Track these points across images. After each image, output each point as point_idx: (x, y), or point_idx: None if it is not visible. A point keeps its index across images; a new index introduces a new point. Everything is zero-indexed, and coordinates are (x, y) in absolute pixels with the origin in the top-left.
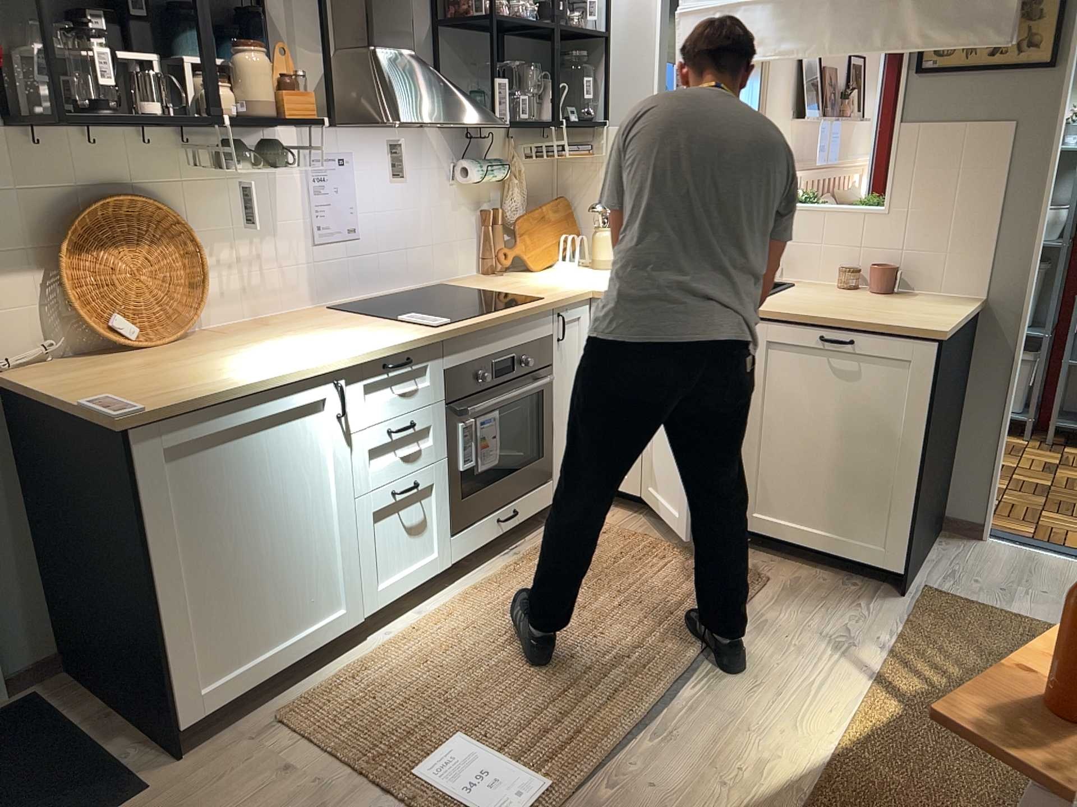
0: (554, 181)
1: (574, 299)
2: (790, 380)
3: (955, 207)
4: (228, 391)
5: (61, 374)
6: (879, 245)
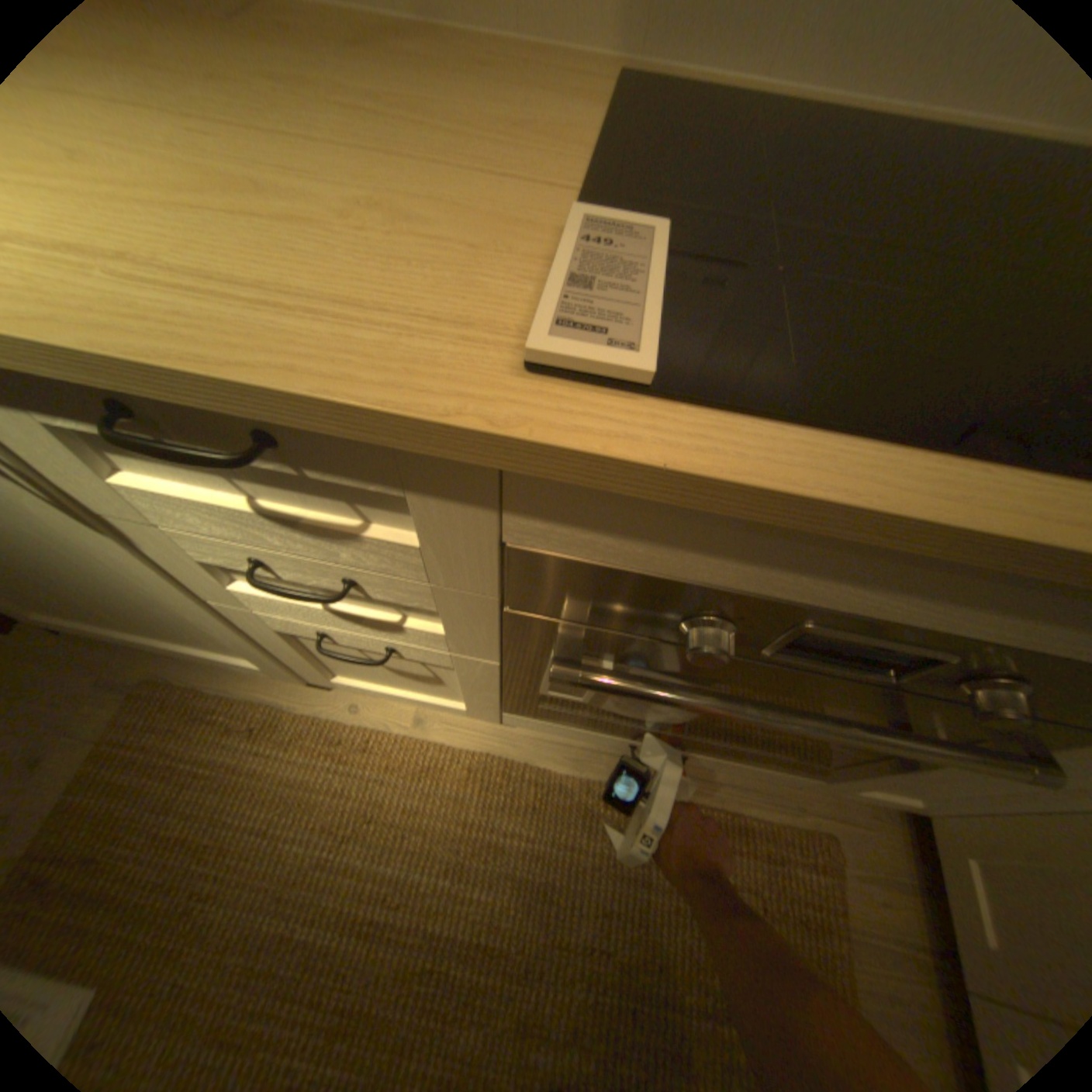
0: None
1: None
2: None
3: None
4: None
5: None
6: None
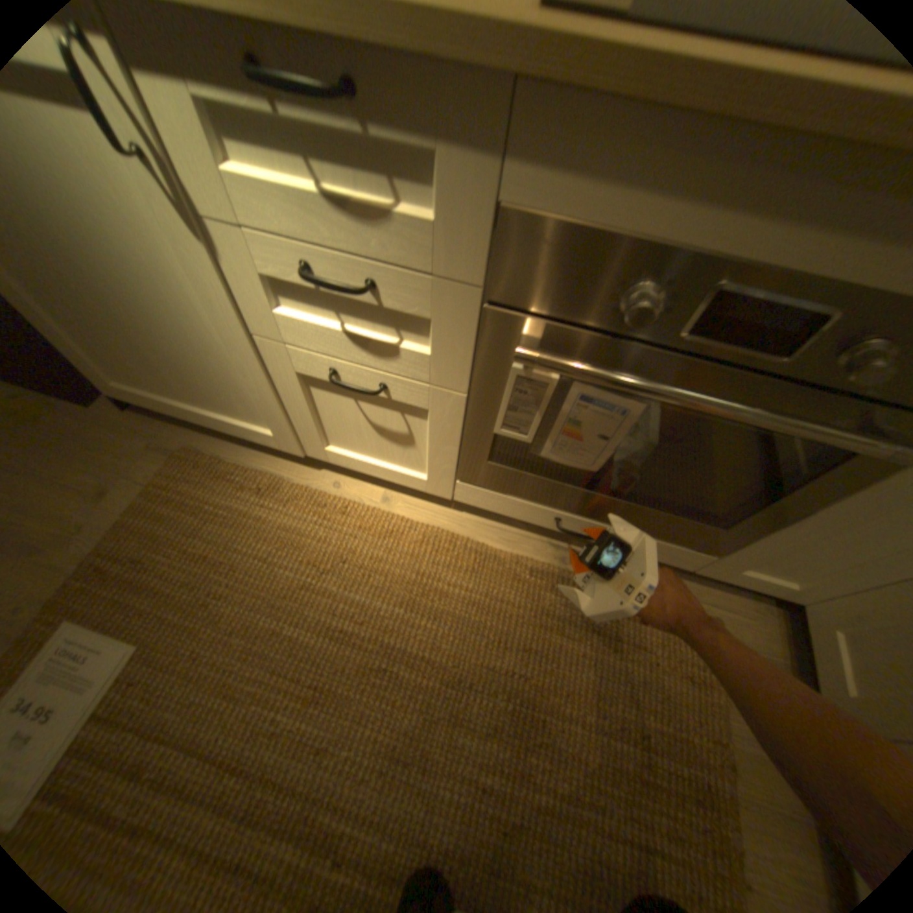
0: None
1: None
2: None
3: None
4: None
5: None
6: None
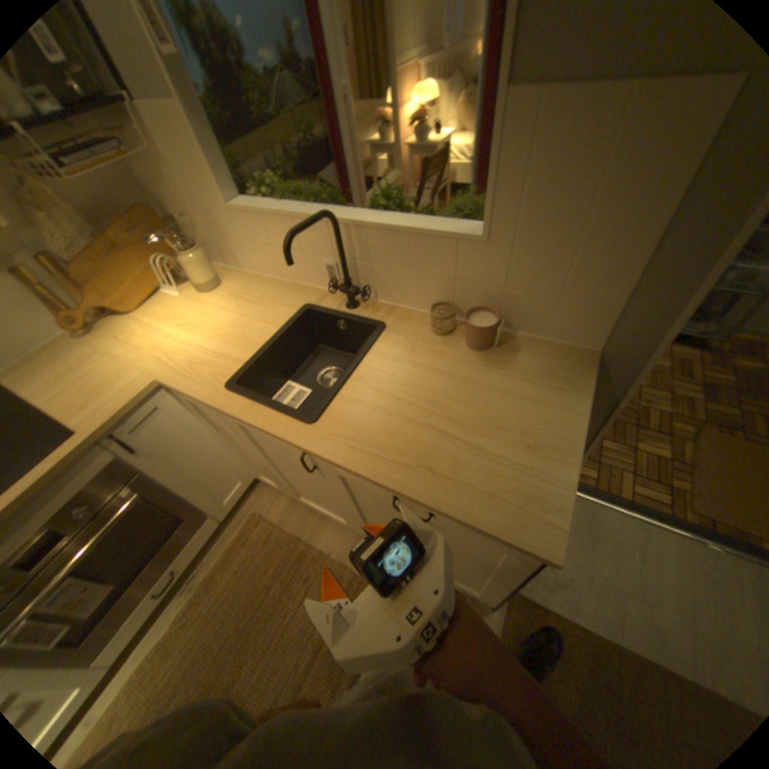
0: (124, 177)
1: (120, 413)
2: (371, 500)
3: (580, 241)
4: None
5: None
6: (474, 279)
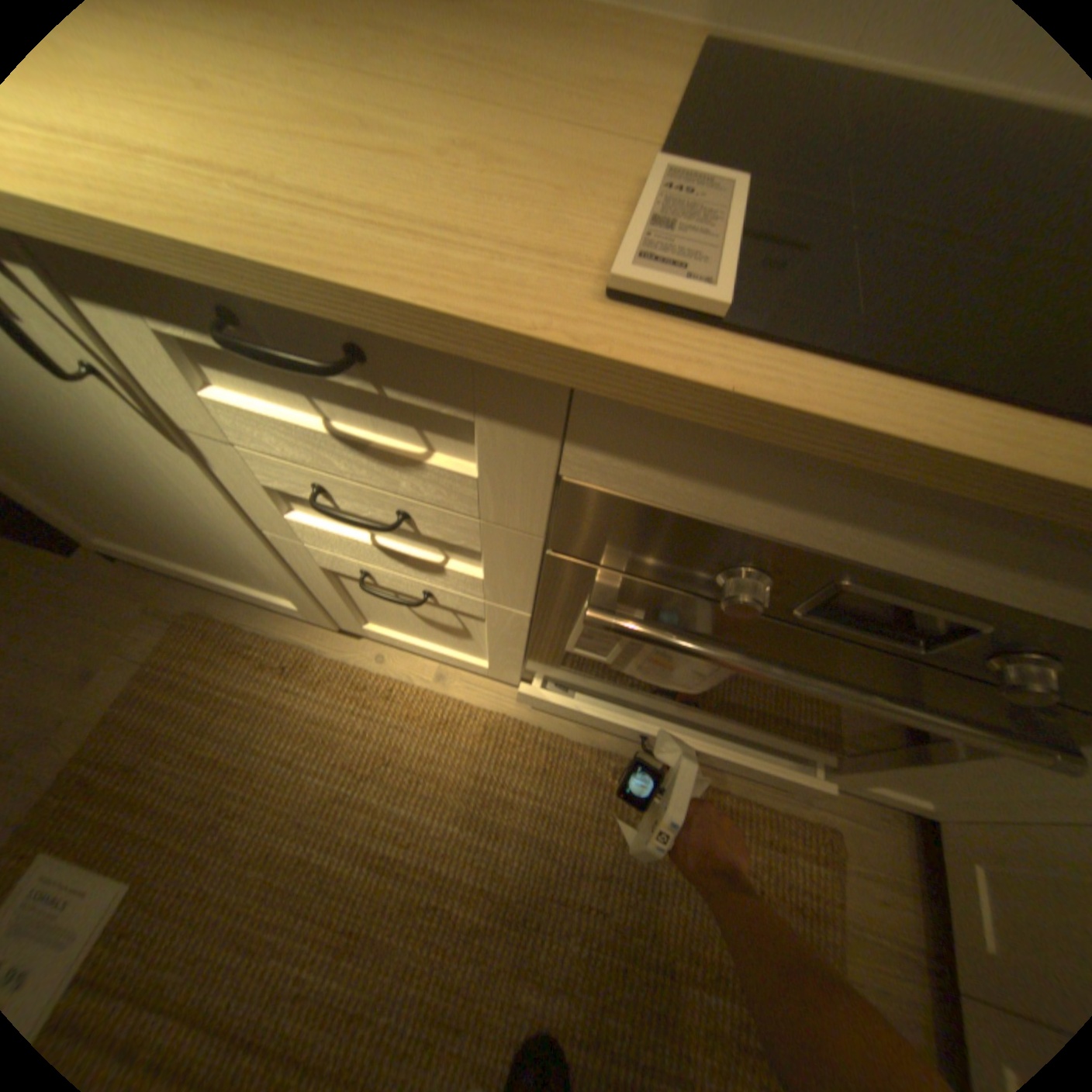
0: None
1: None
2: None
3: None
4: None
5: None
6: None
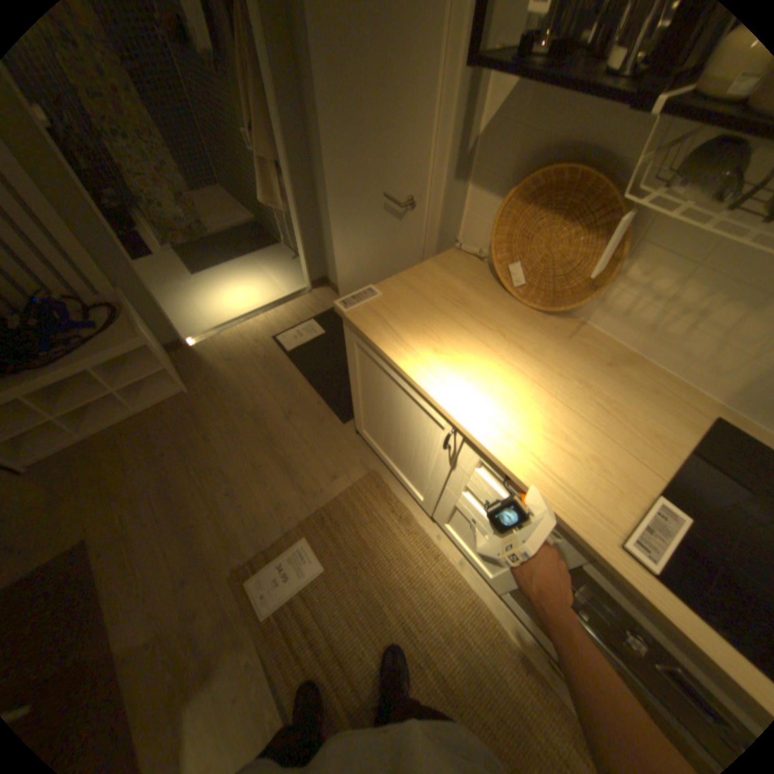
0: None
1: None
2: None
3: None
4: (382, 350)
5: (452, 269)
6: None
